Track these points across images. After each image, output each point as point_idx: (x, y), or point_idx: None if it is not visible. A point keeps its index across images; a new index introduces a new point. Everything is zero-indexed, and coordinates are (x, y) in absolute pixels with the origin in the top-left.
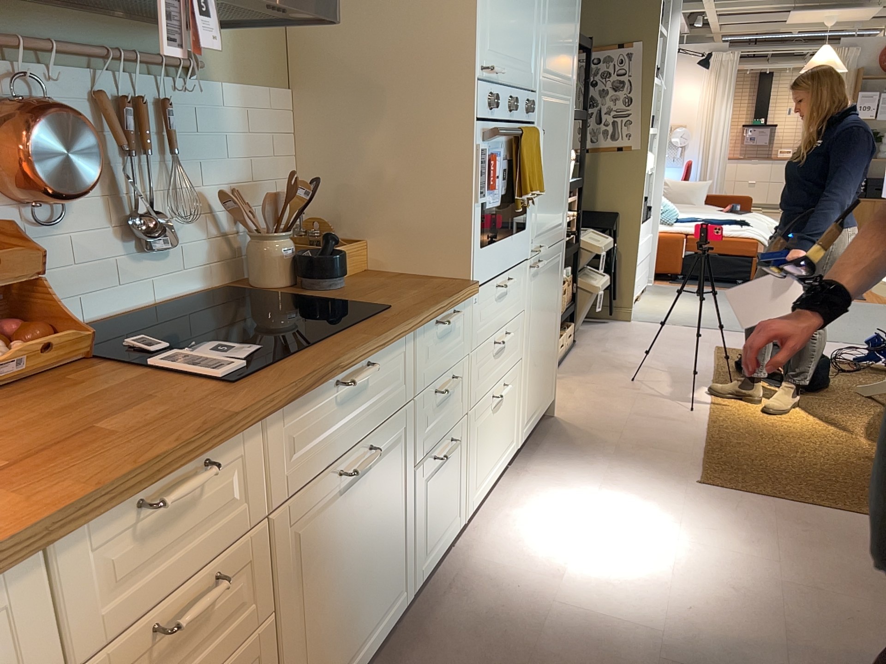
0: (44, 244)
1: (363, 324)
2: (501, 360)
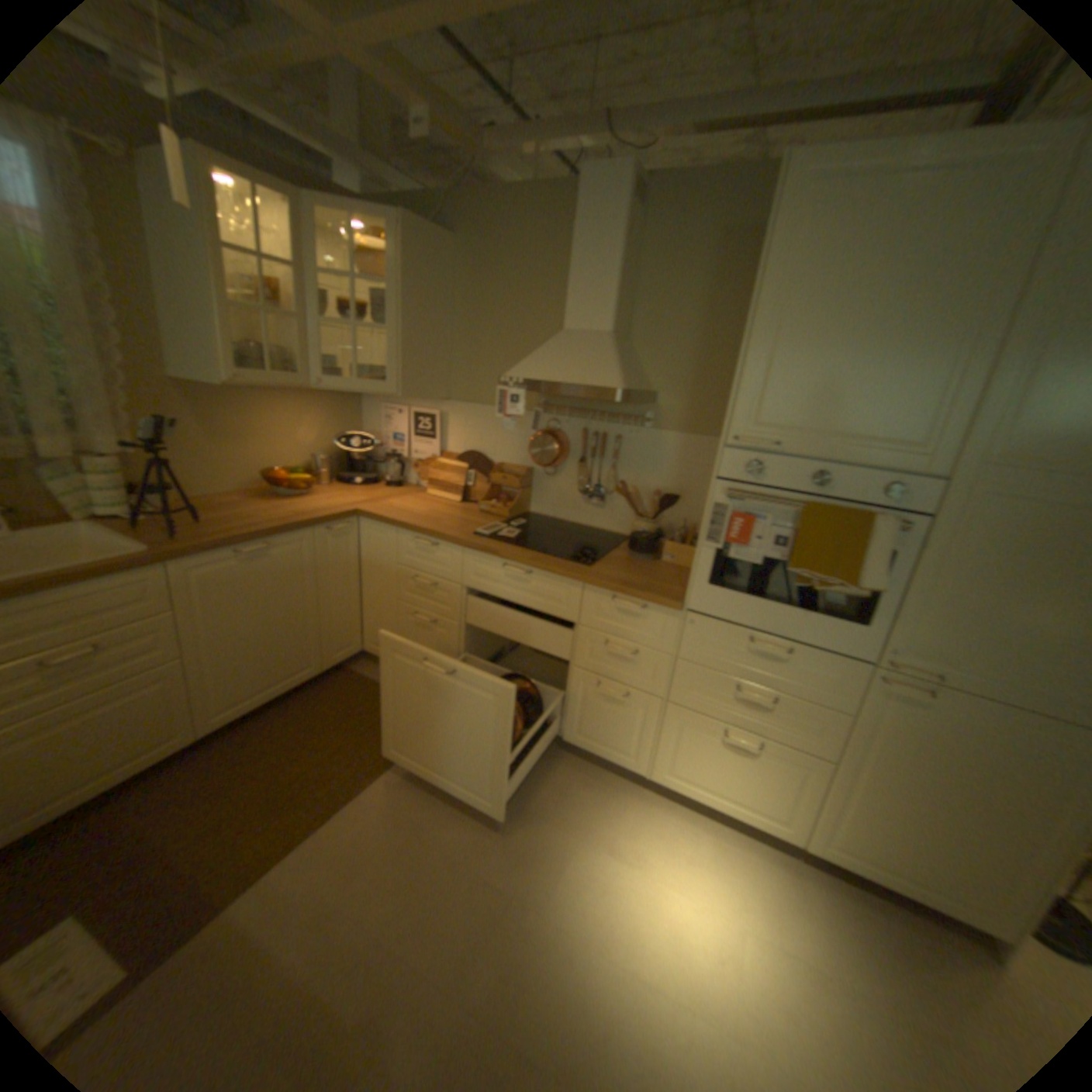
0: (547, 482)
1: (552, 559)
2: (753, 714)
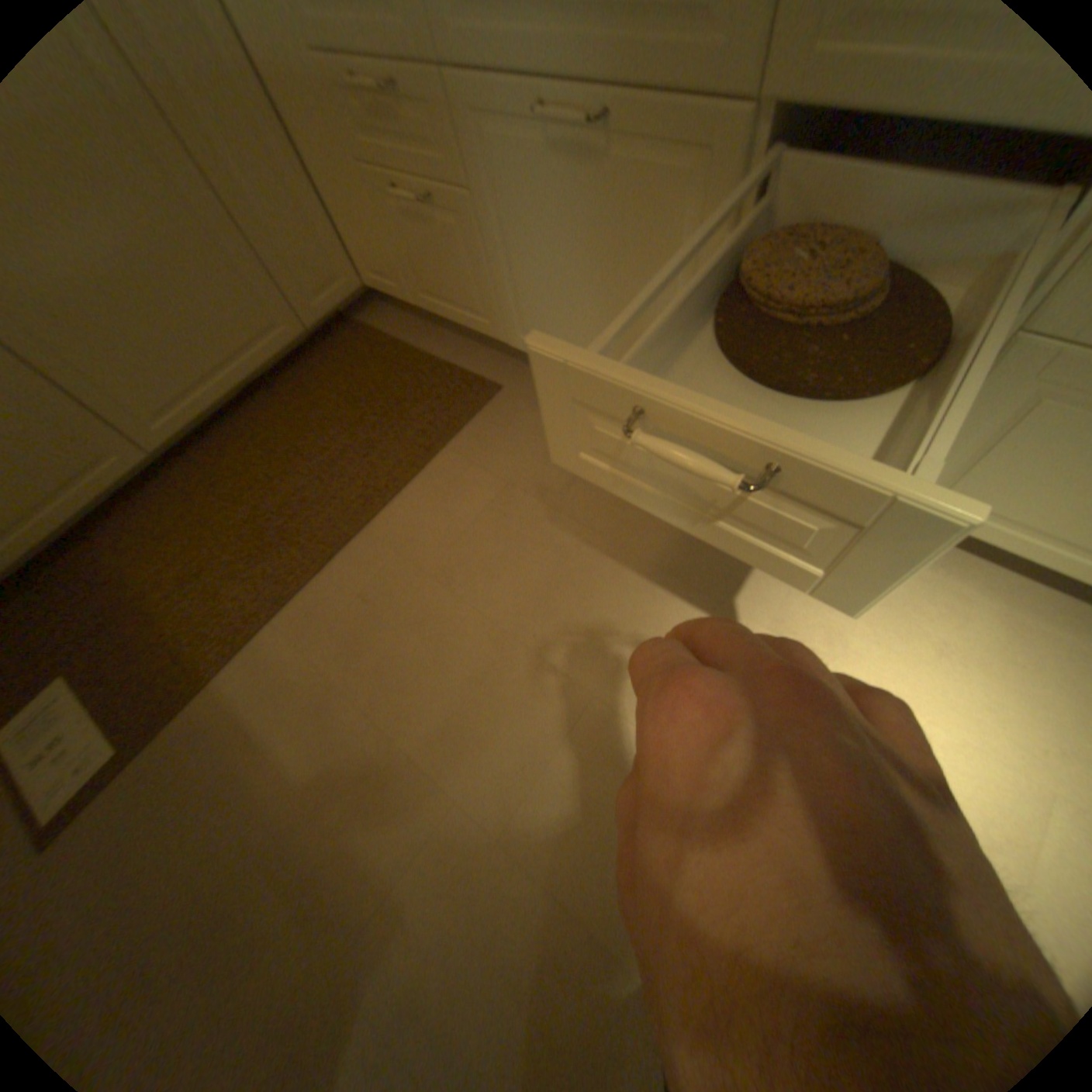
0: None
1: None
2: None
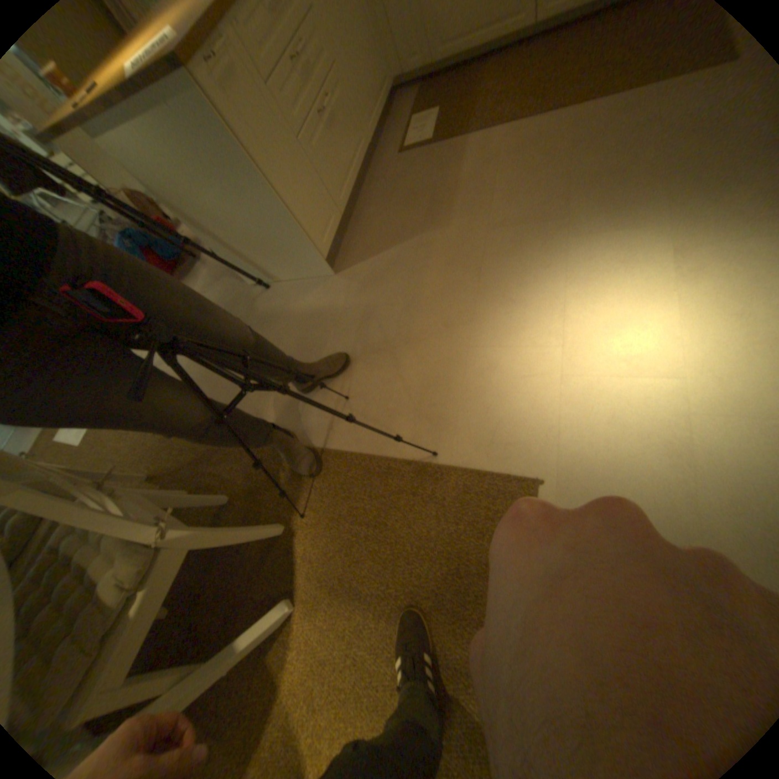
0: None
1: None
2: None
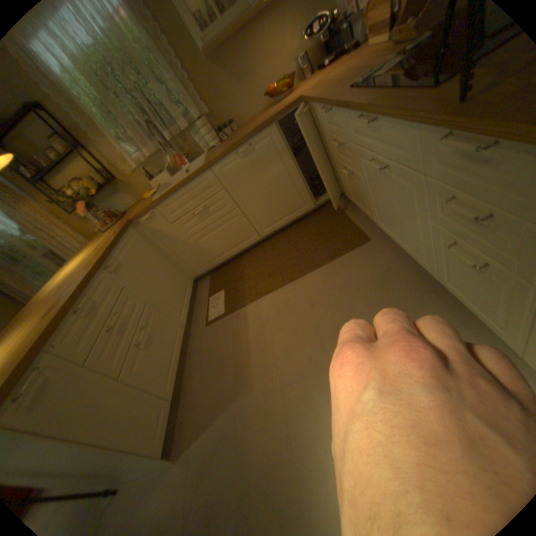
0: None
1: (398, 89)
2: None
